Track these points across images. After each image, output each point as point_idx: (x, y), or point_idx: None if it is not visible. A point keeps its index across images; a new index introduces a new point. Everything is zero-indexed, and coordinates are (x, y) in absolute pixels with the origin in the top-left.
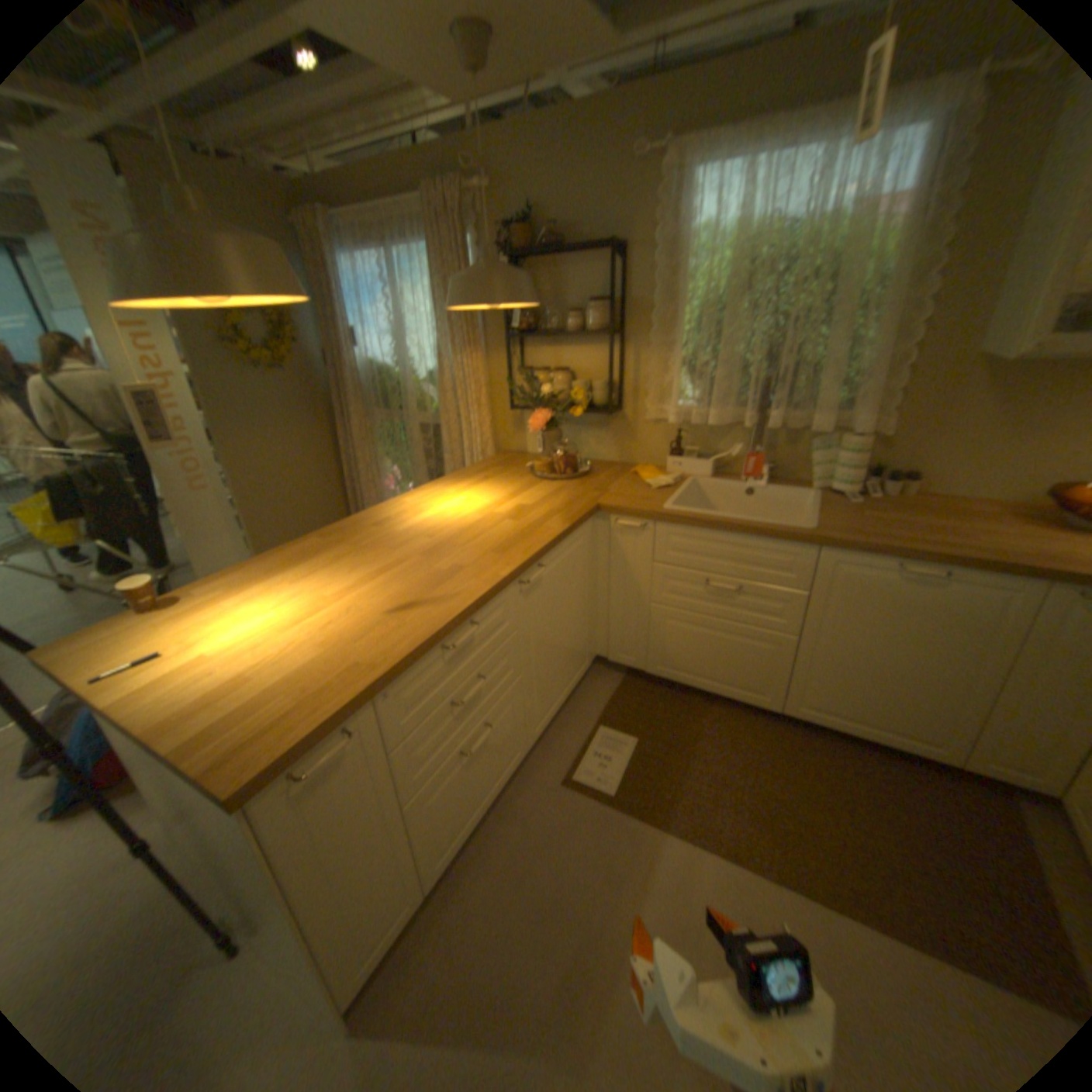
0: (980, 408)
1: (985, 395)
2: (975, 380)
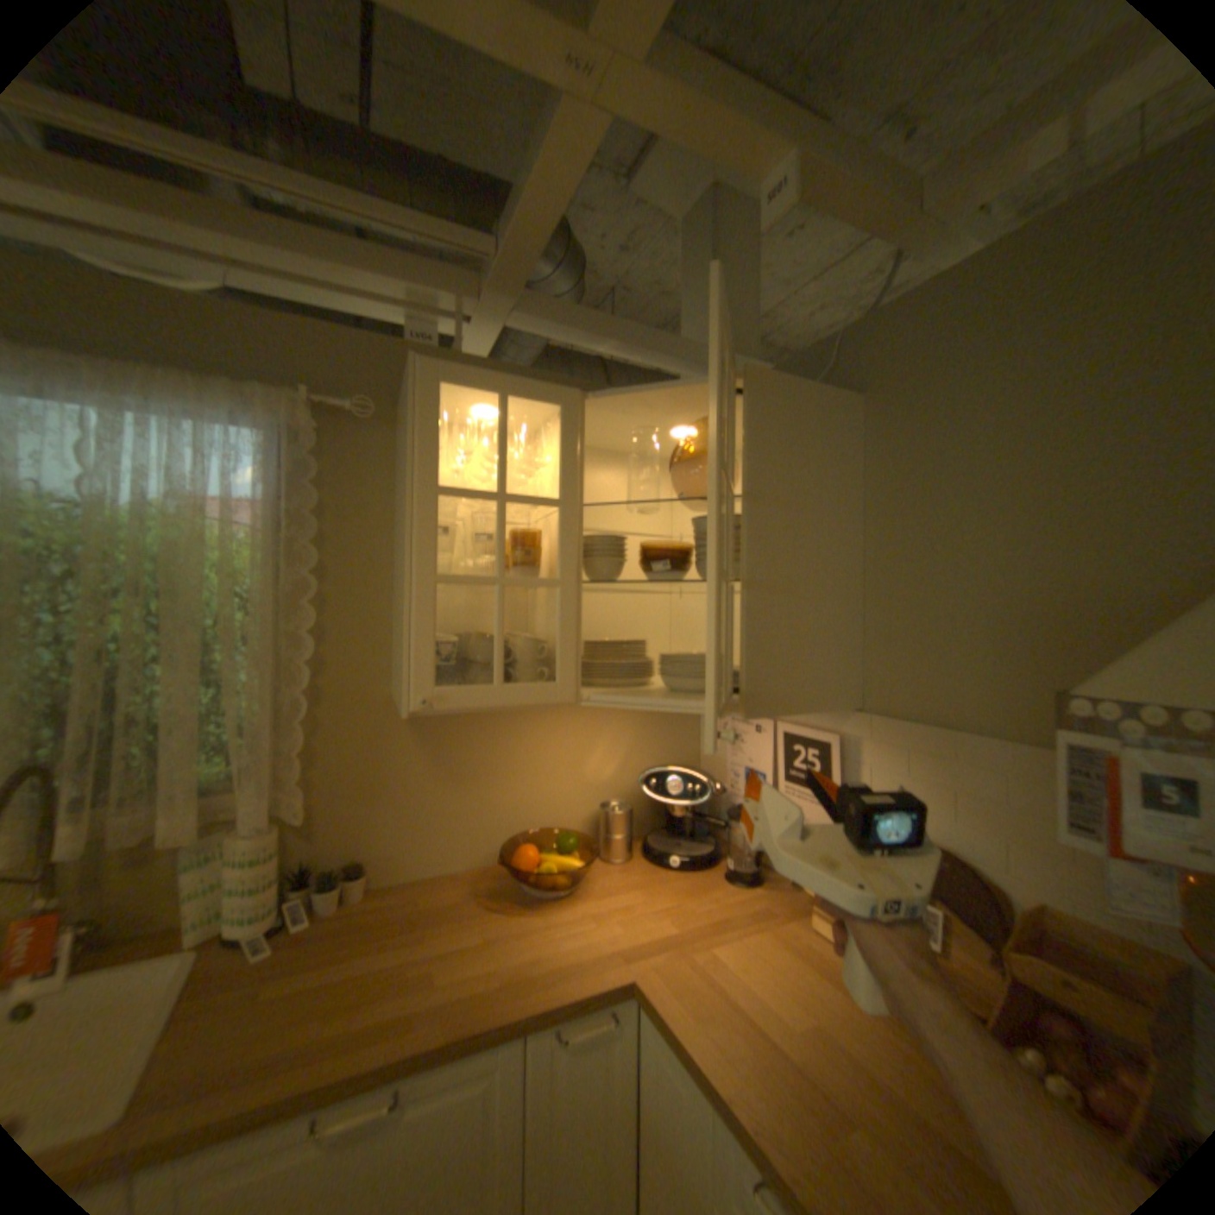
0: (410, 763)
1: (410, 746)
2: (395, 730)
